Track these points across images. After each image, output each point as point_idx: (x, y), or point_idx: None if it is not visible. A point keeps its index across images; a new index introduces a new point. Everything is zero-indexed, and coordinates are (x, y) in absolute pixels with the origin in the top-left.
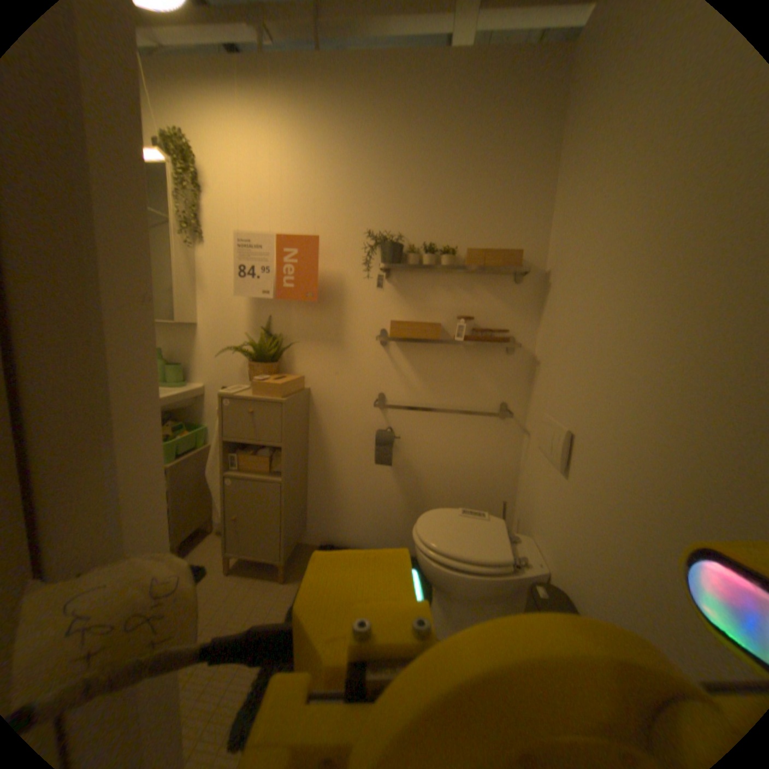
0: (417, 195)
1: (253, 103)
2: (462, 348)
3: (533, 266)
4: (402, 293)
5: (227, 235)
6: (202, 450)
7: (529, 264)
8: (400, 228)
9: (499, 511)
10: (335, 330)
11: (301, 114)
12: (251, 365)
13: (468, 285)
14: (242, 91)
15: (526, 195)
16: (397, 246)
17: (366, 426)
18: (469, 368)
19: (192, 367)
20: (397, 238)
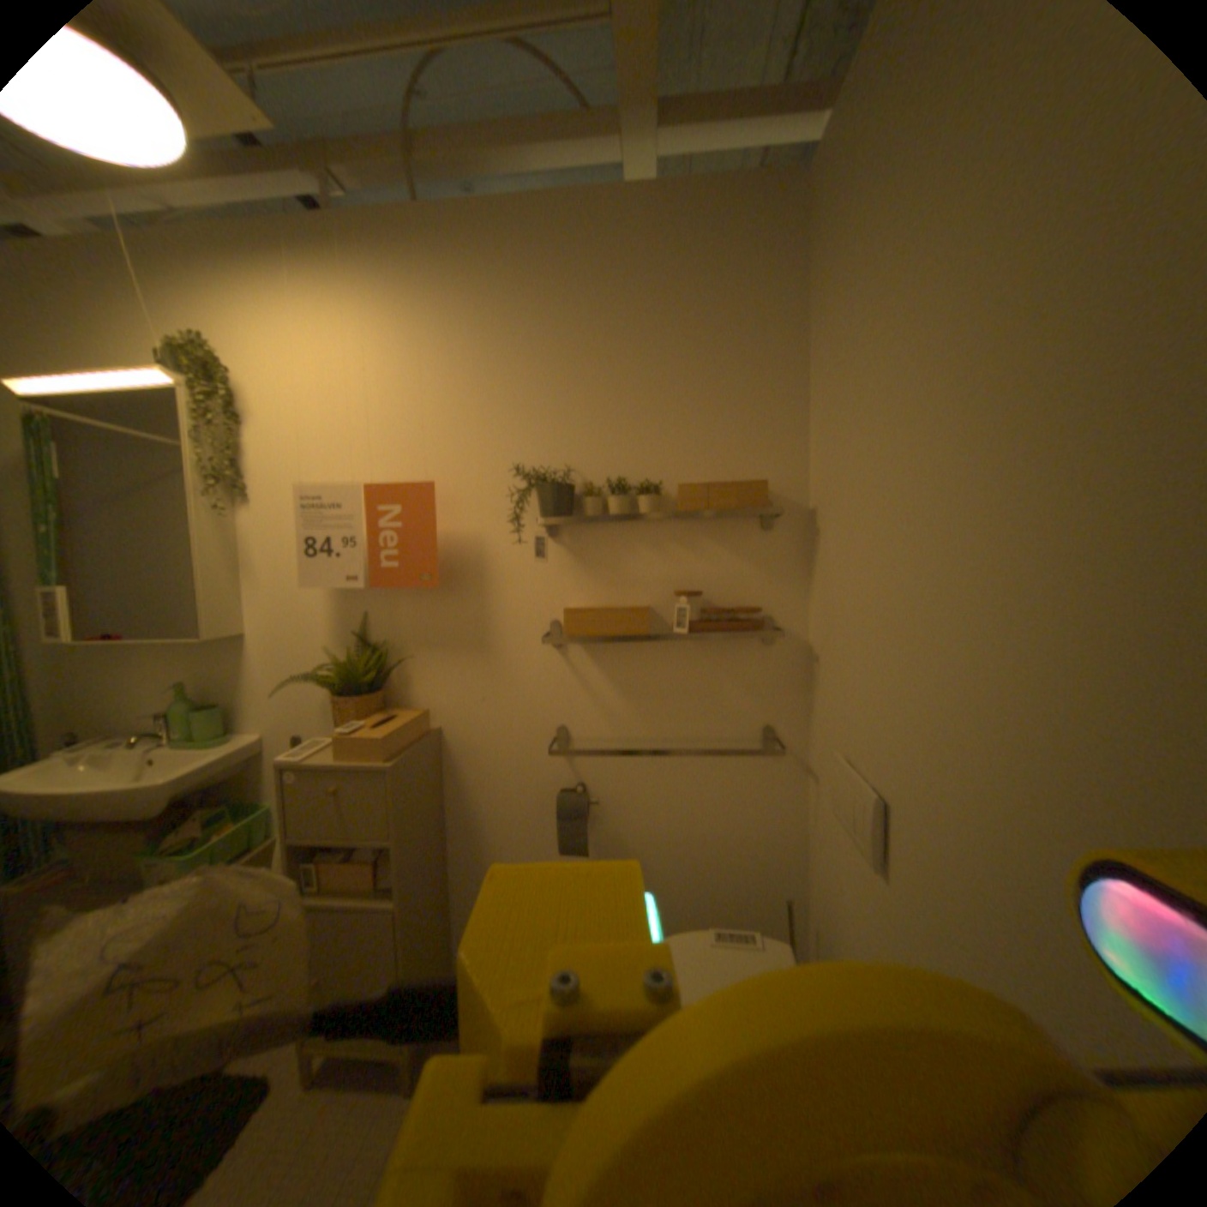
0: (590, 404)
1: (318, 284)
2: (689, 642)
3: (787, 504)
4: (580, 560)
5: (287, 489)
6: (260, 851)
7: (782, 498)
8: (568, 457)
9: (783, 915)
10: (476, 628)
11: (395, 295)
12: (336, 701)
13: (687, 539)
14: (300, 268)
15: (762, 394)
16: (564, 490)
17: (540, 786)
18: (703, 674)
19: (240, 708)
20: (563, 475)
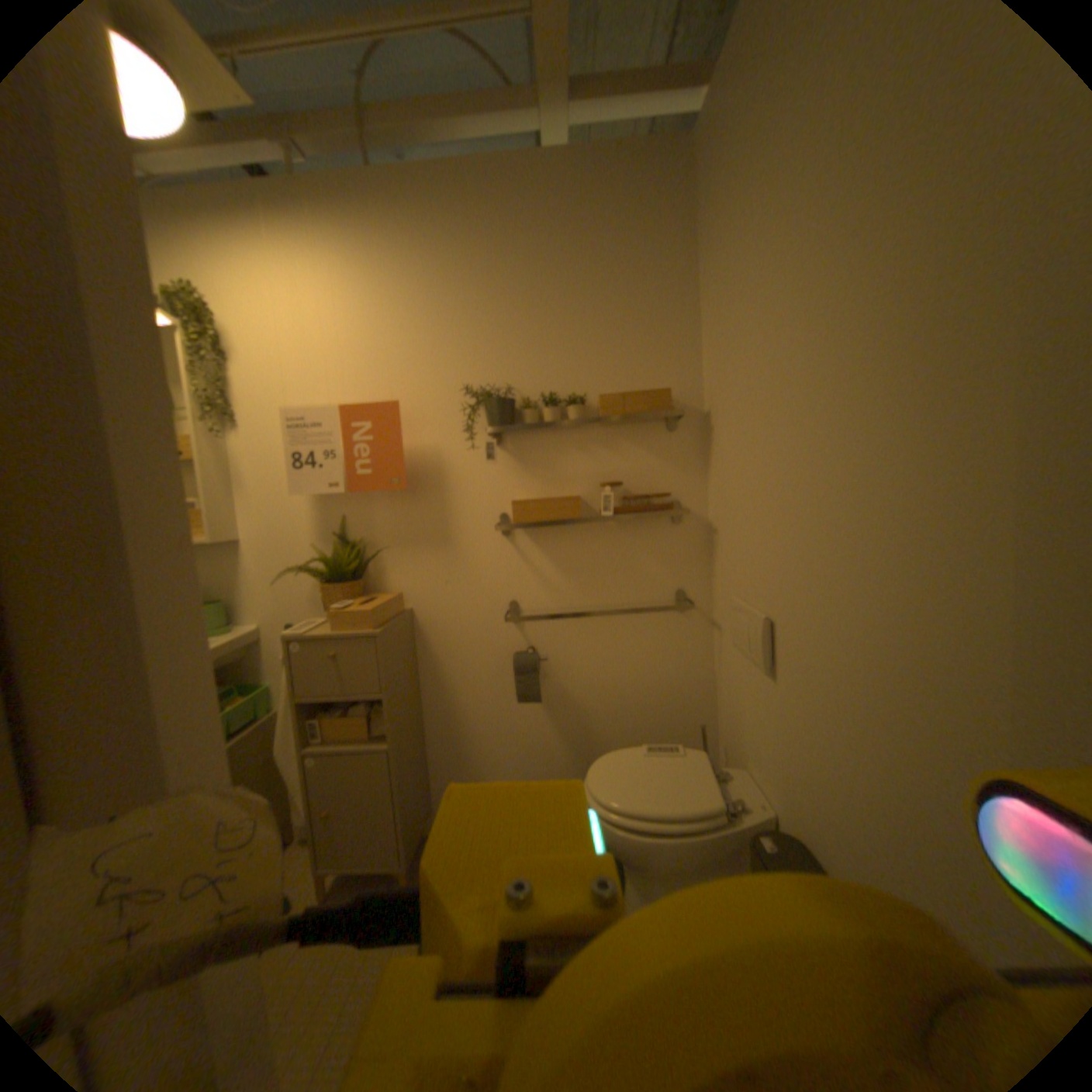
0: (524, 332)
1: (287, 237)
2: (613, 525)
3: (687, 407)
4: (522, 462)
5: (269, 414)
6: (264, 722)
7: (683, 404)
8: (507, 377)
9: (699, 741)
10: (437, 524)
11: (354, 245)
12: (324, 589)
13: (608, 441)
14: (270, 224)
15: (663, 319)
16: (507, 403)
17: (498, 651)
18: (626, 550)
19: (237, 604)
20: (505, 391)
